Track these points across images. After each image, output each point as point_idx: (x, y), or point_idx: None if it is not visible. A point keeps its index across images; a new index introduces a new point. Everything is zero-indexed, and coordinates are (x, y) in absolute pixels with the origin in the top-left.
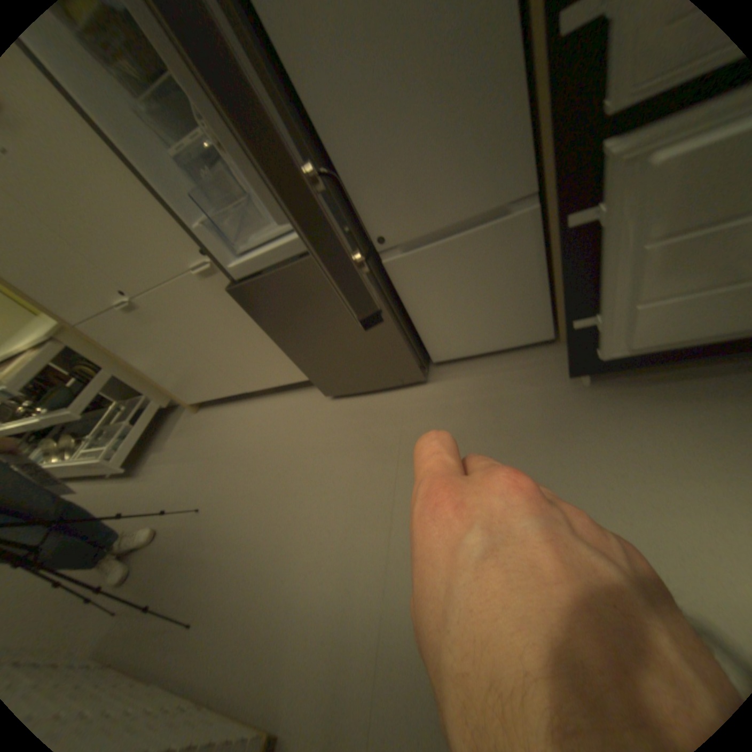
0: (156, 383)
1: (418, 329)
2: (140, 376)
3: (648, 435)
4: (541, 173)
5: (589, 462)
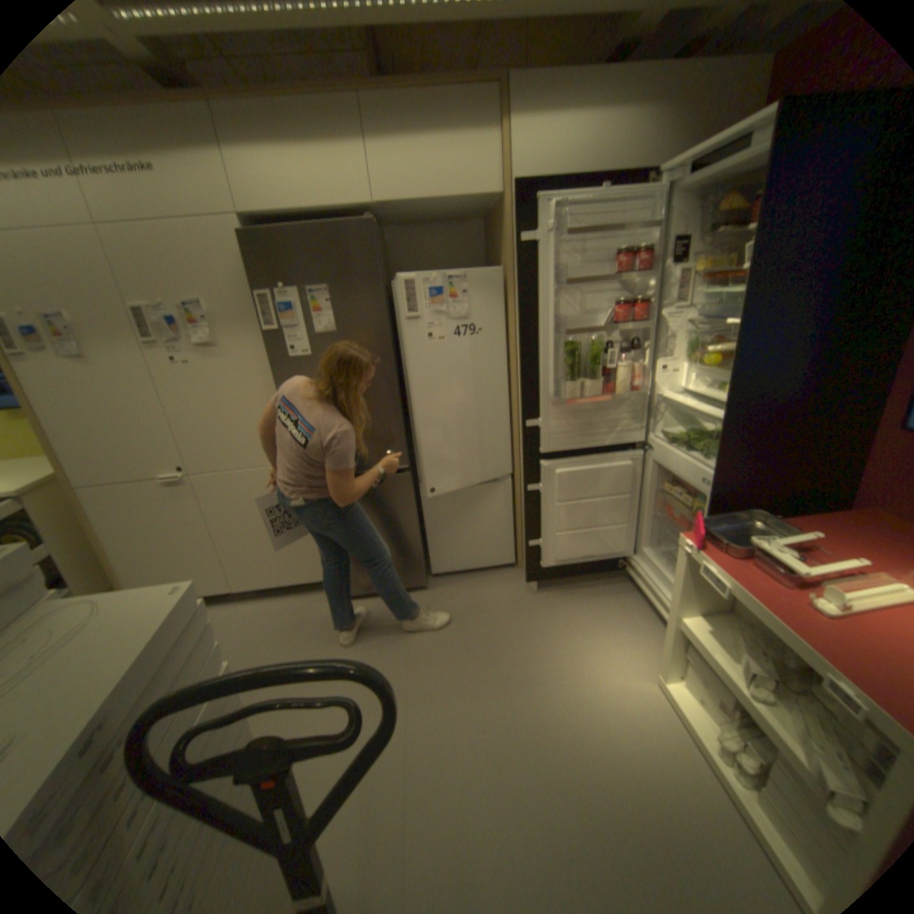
0: (112, 571)
1: (428, 546)
2: (100, 559)
3: (568, 619)
4: (513, 468)
5: (540, 635)
